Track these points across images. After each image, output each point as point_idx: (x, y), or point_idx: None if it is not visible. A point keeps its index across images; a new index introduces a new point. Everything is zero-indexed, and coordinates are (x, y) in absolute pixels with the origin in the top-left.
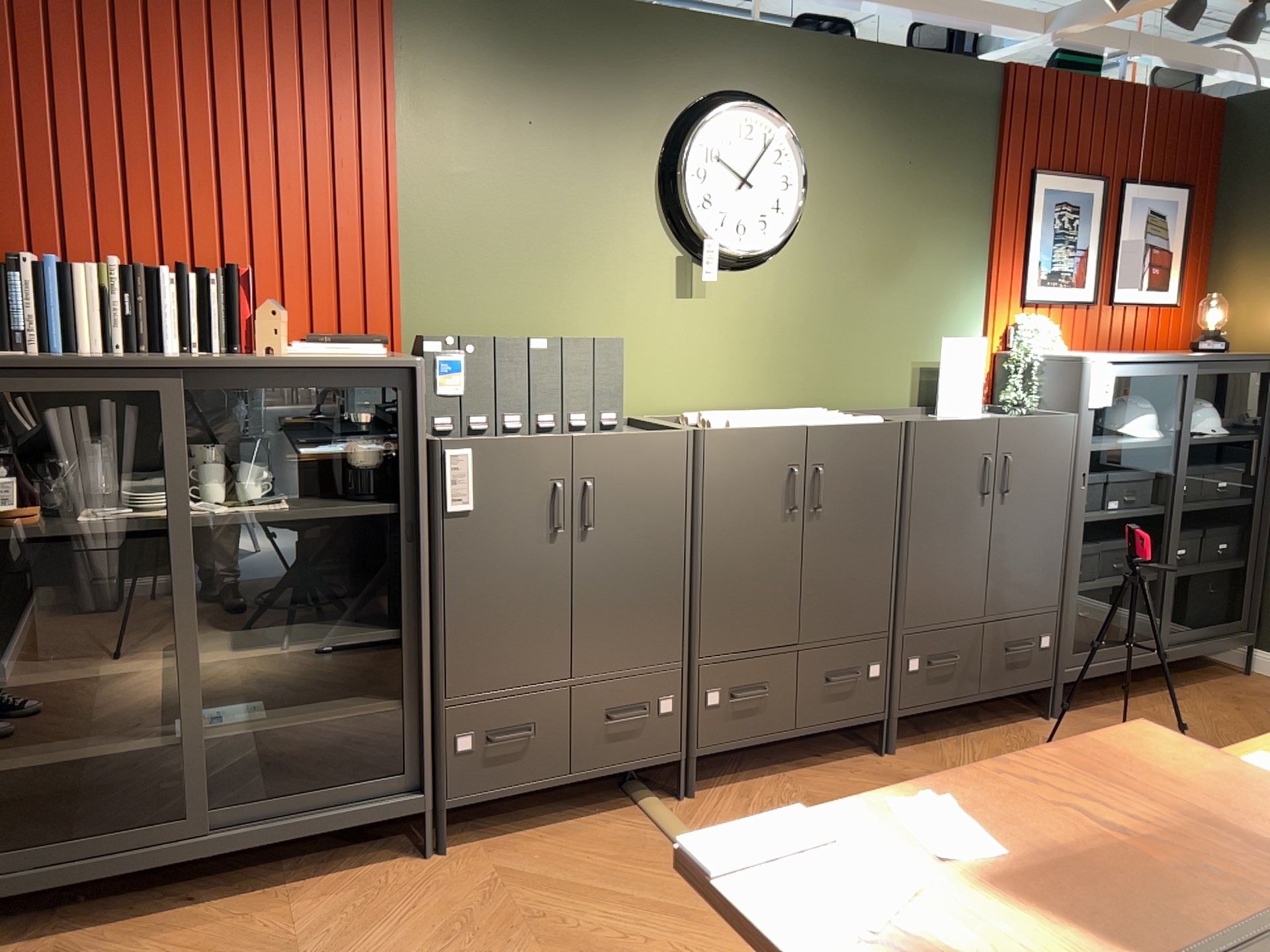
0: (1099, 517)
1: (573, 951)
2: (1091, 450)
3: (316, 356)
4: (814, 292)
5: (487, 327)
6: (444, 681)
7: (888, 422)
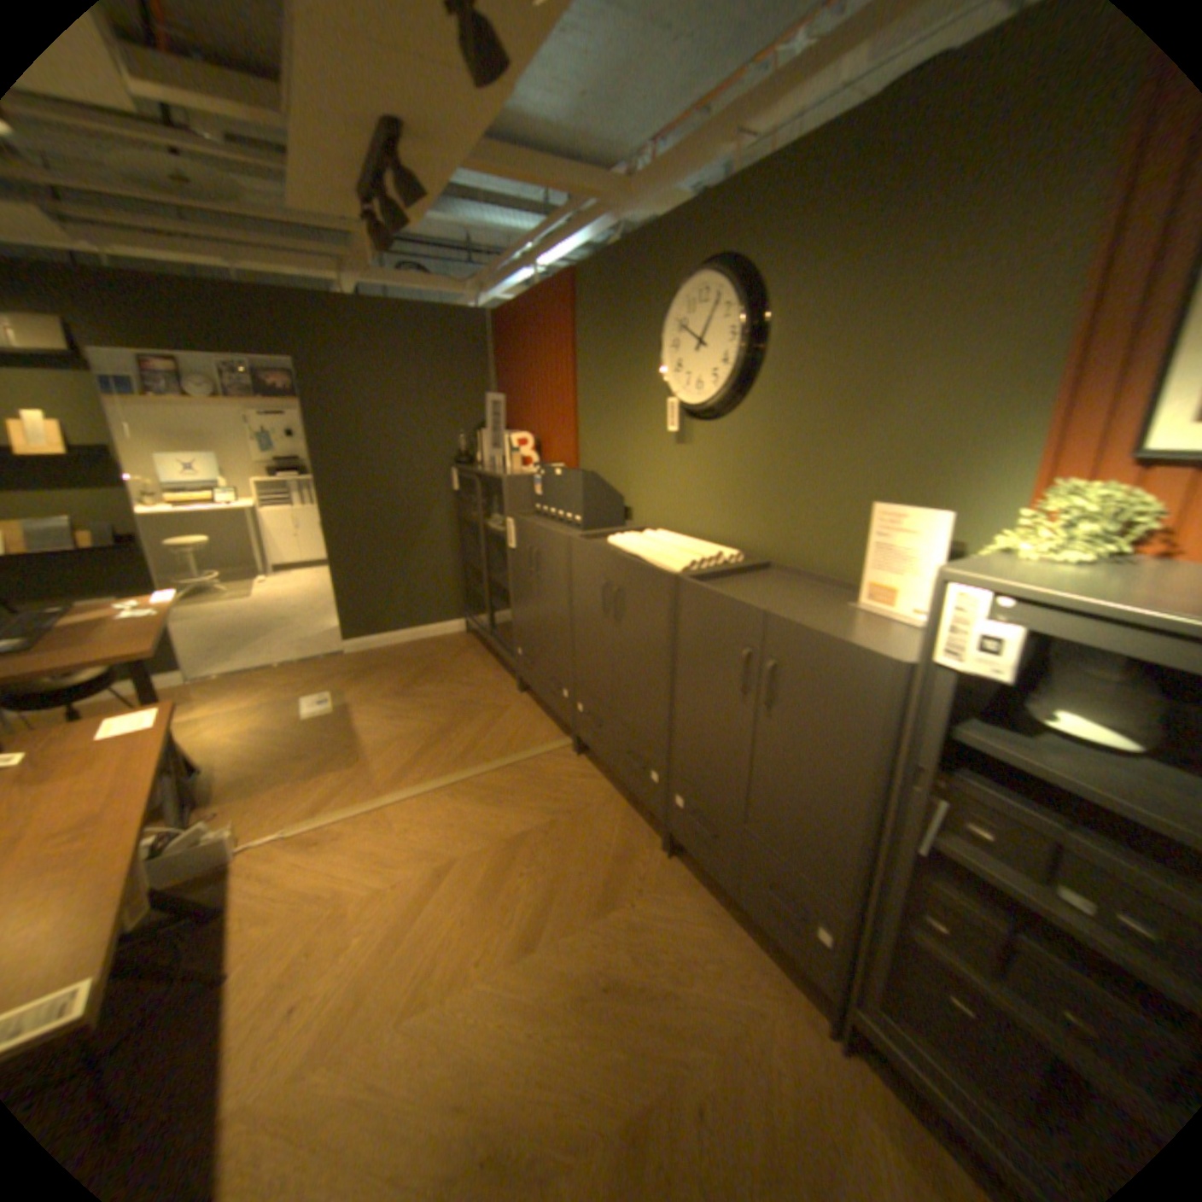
0: (988, 876)
1: (446, 730)
2: (976, 748)
3: (523, 472)
4: (770, 438)
5: (600, 462)
6: (514, 620)
7: (668, 571)
